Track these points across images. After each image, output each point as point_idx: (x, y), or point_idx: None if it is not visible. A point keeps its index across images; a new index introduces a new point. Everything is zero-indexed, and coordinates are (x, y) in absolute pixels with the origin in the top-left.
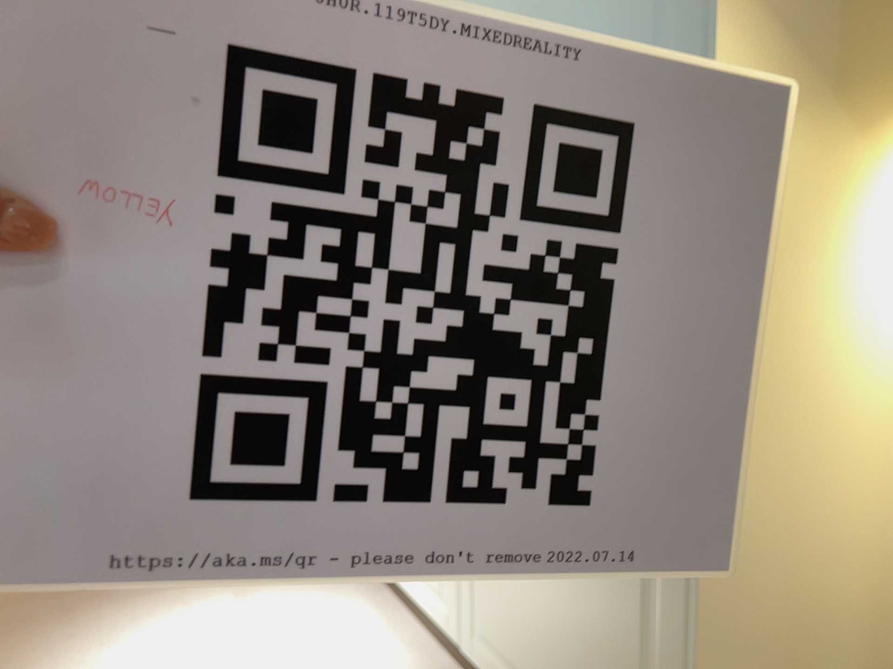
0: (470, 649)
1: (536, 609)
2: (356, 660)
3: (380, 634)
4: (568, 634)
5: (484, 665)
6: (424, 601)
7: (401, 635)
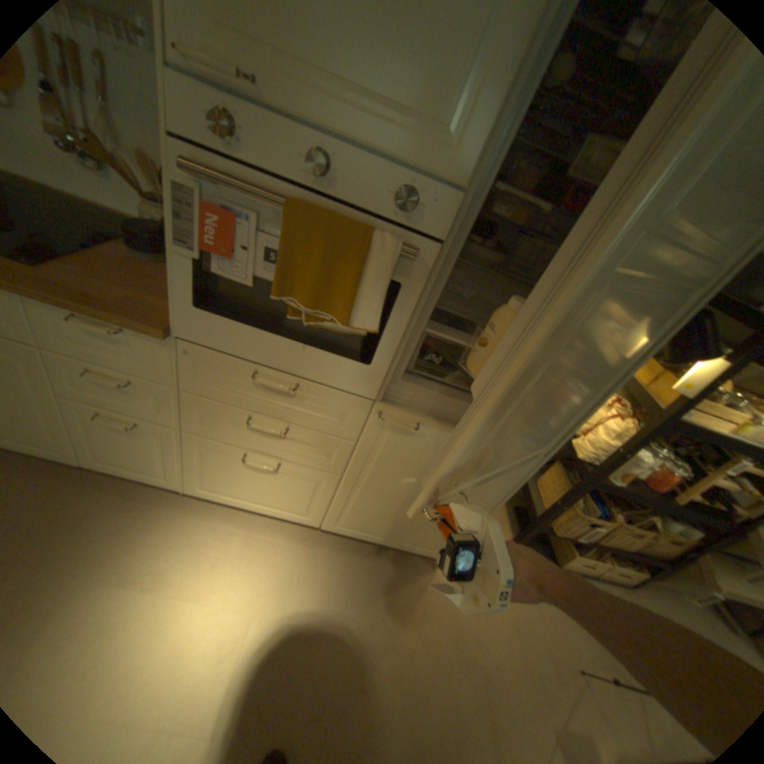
0: (324, 527)
1: (389, 518)
2: (248, 558)
3: (240, 534)
4: (407, 523)
5: (337, 531)
6: (278, 515)
7: (251, 527)
